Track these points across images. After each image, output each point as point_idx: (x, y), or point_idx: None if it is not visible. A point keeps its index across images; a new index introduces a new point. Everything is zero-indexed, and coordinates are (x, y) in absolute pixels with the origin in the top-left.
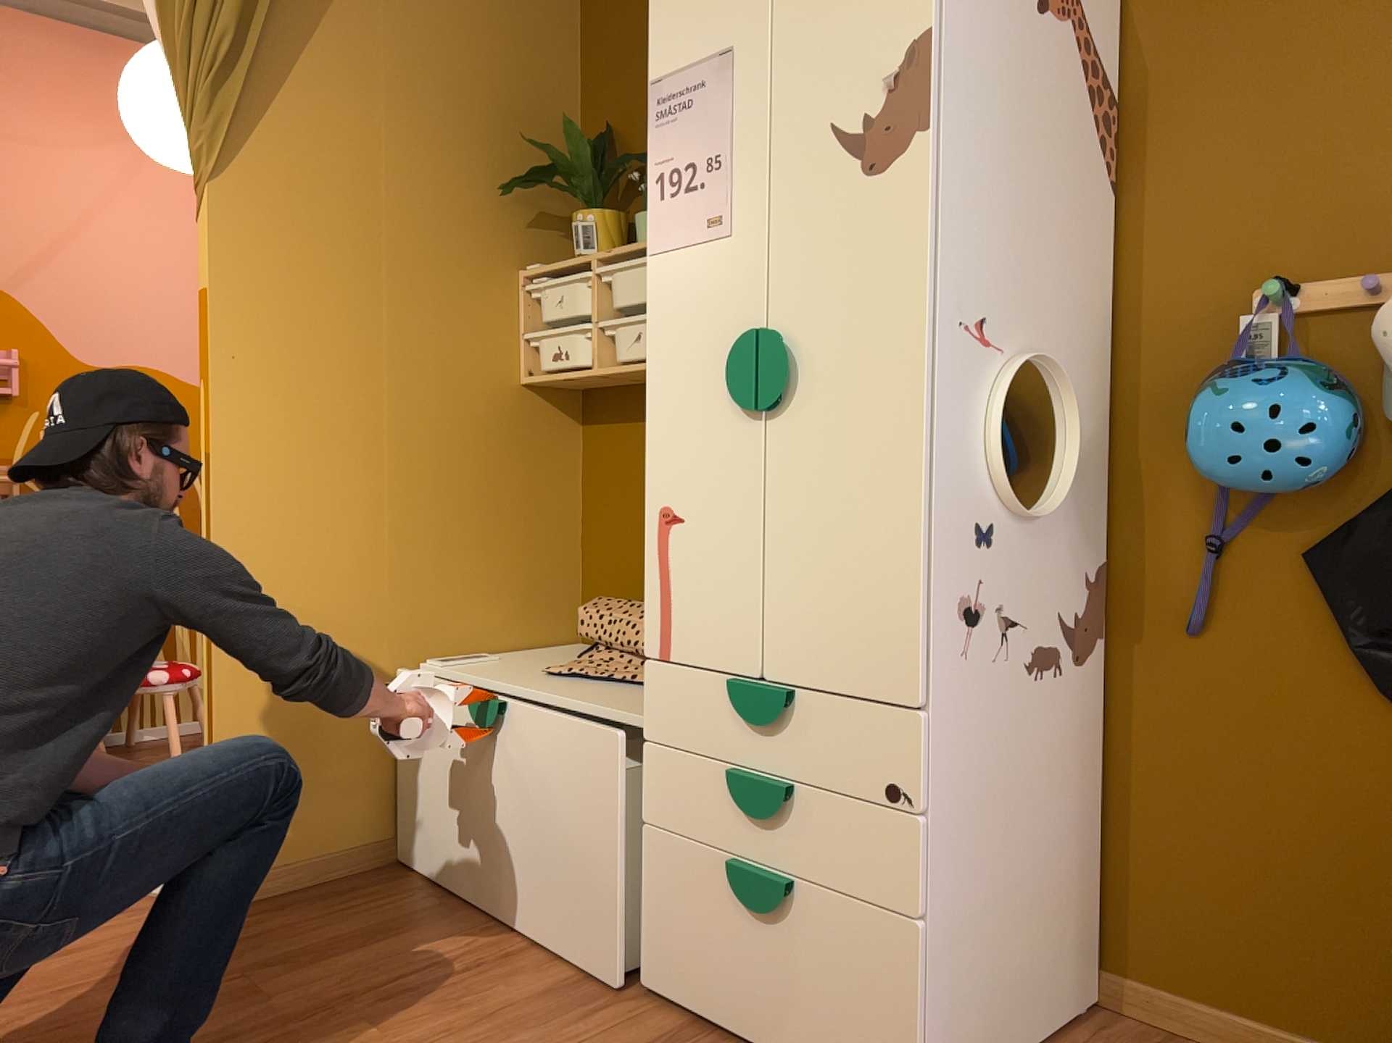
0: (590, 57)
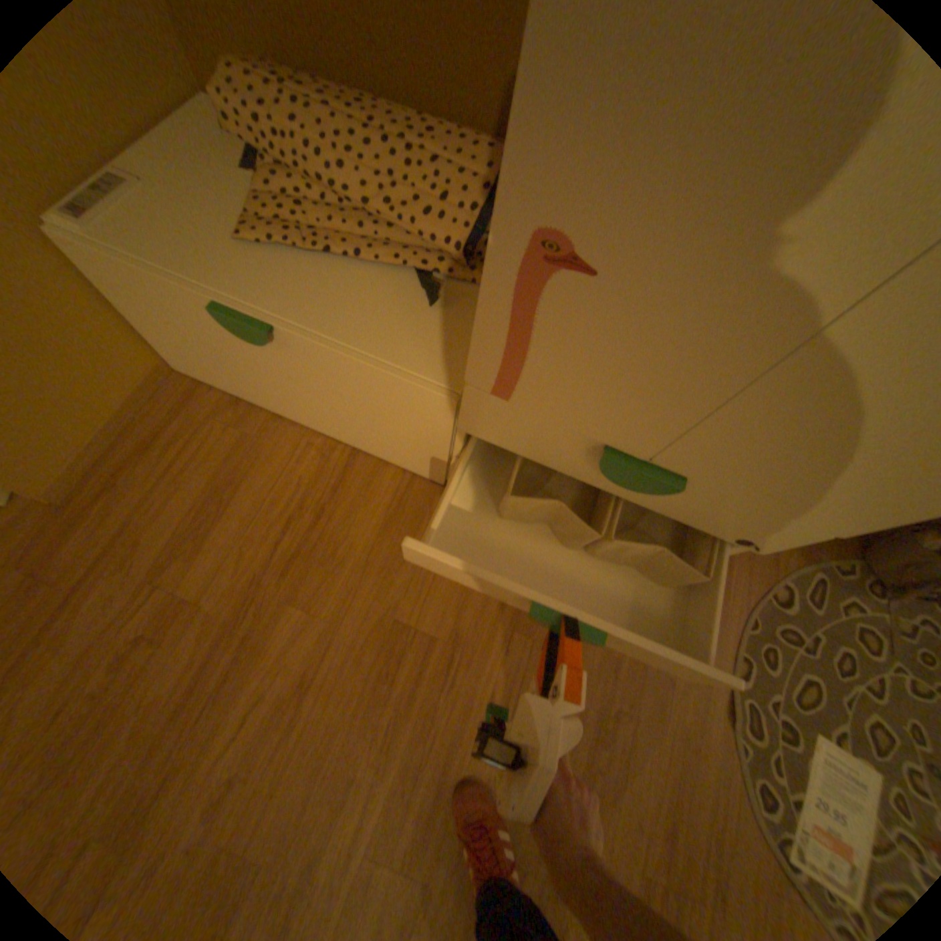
0: None
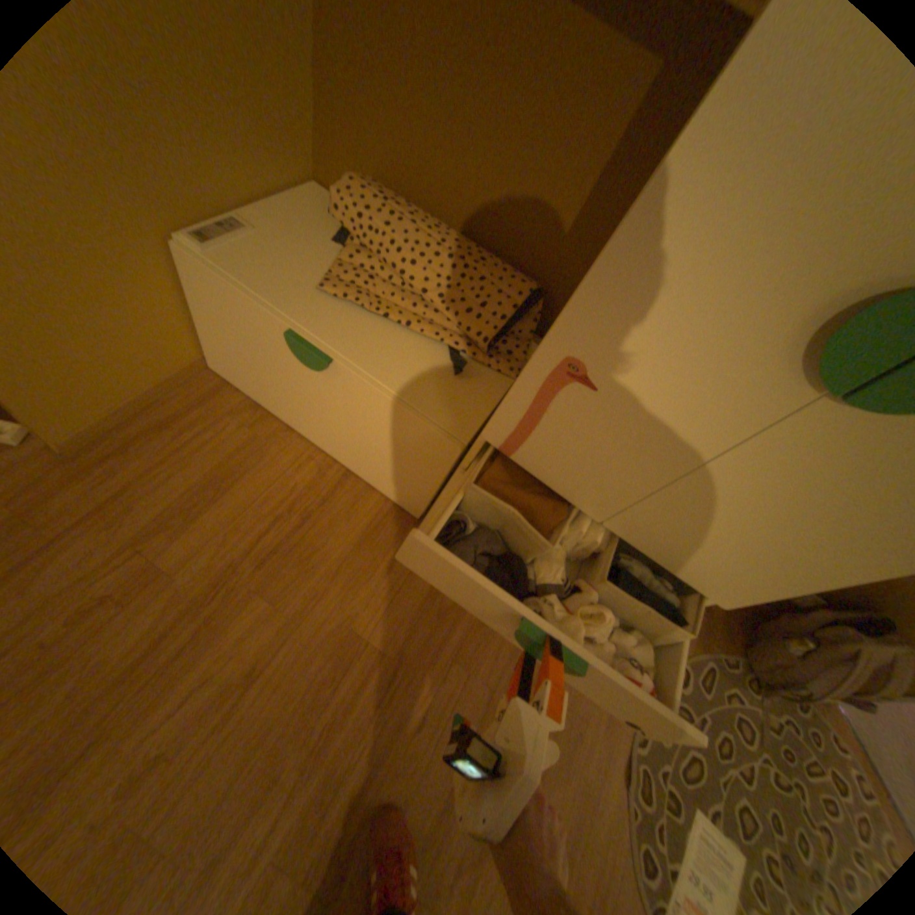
0: None
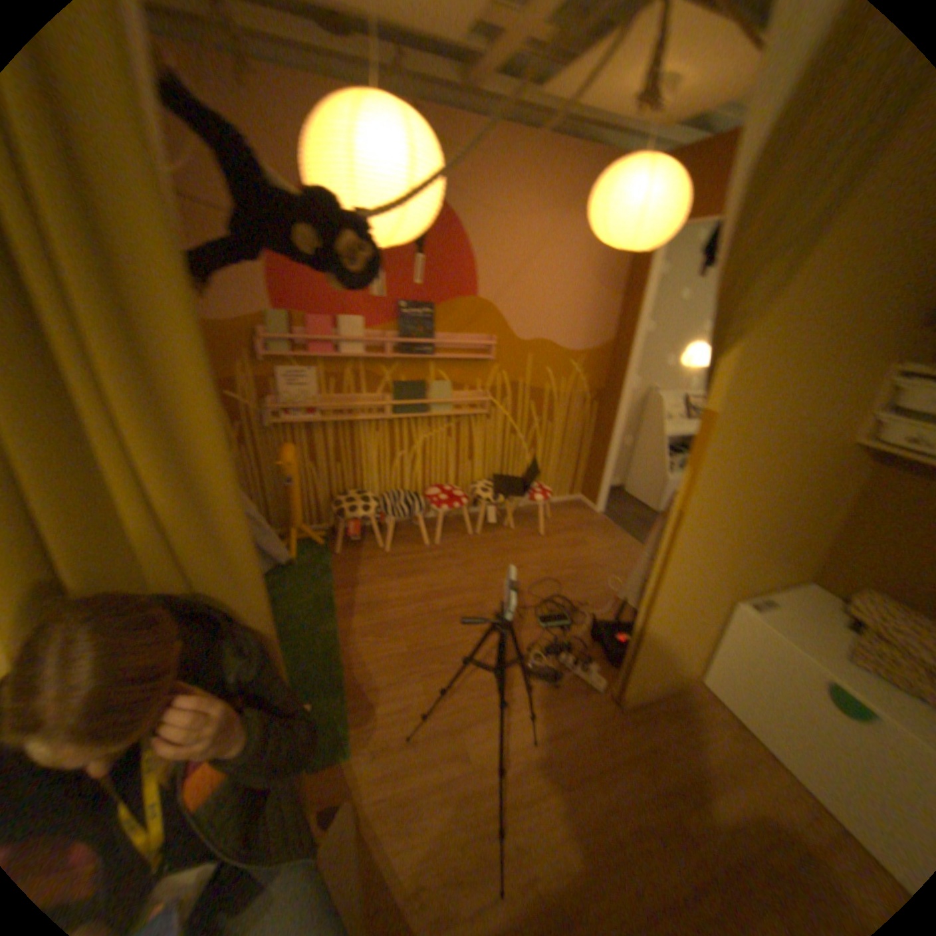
0: None
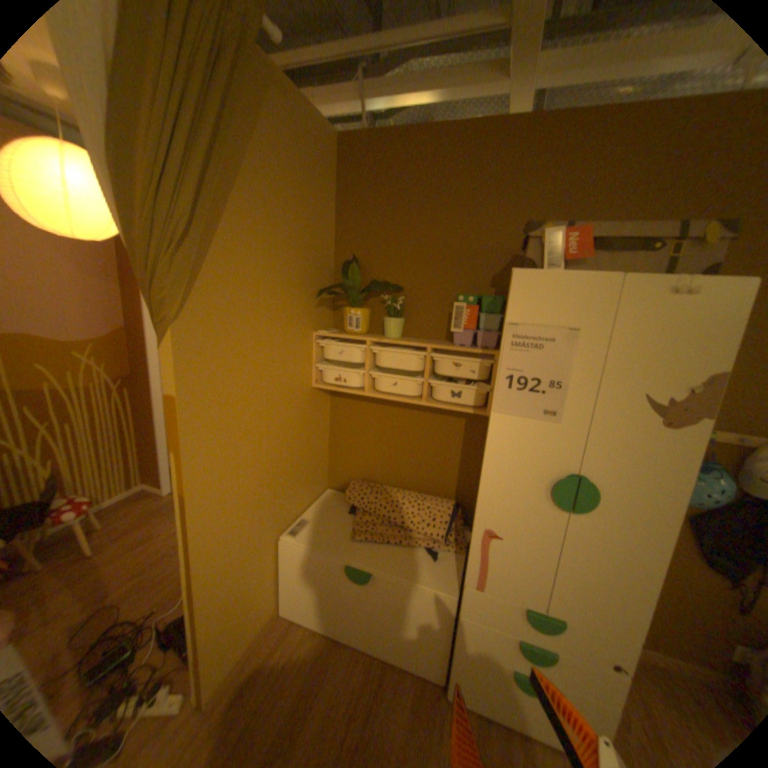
0: (341, 212)
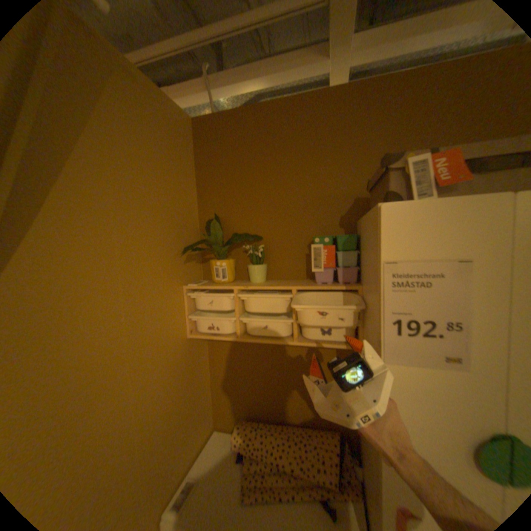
0: (201, 180)
